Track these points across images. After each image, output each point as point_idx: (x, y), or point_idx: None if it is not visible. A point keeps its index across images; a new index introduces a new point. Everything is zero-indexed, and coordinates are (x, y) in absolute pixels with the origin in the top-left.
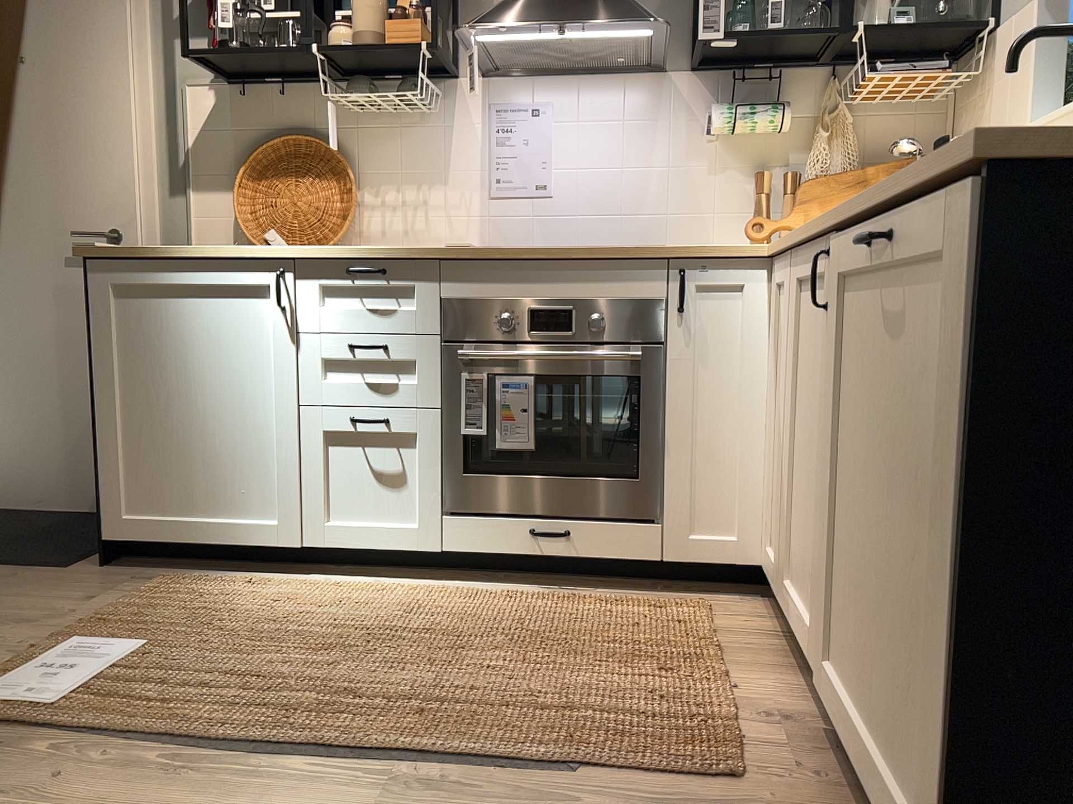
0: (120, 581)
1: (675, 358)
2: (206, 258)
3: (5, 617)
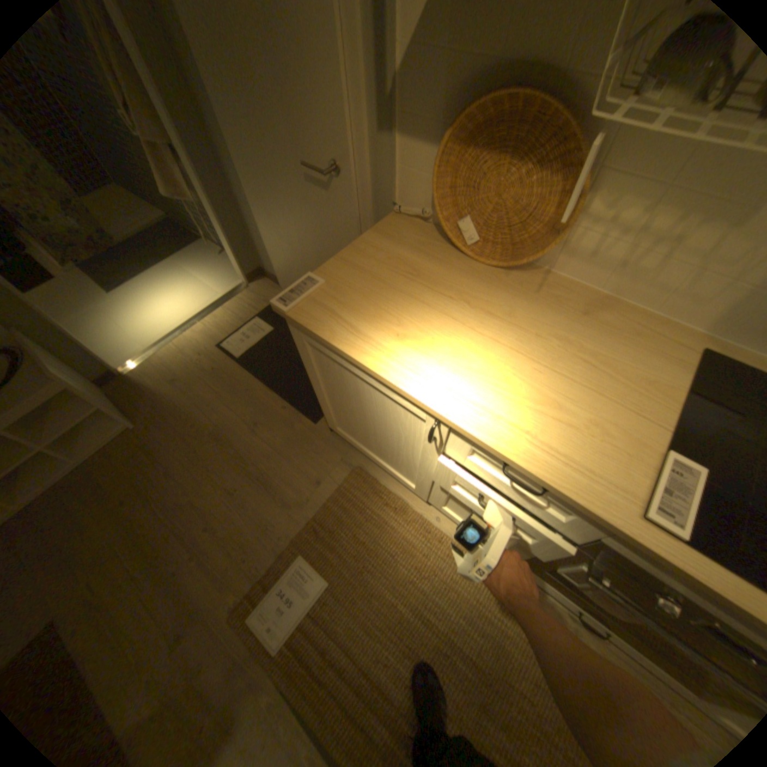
0: (335, 461)
1: None
2: (372, 375)
3: (279, 491)
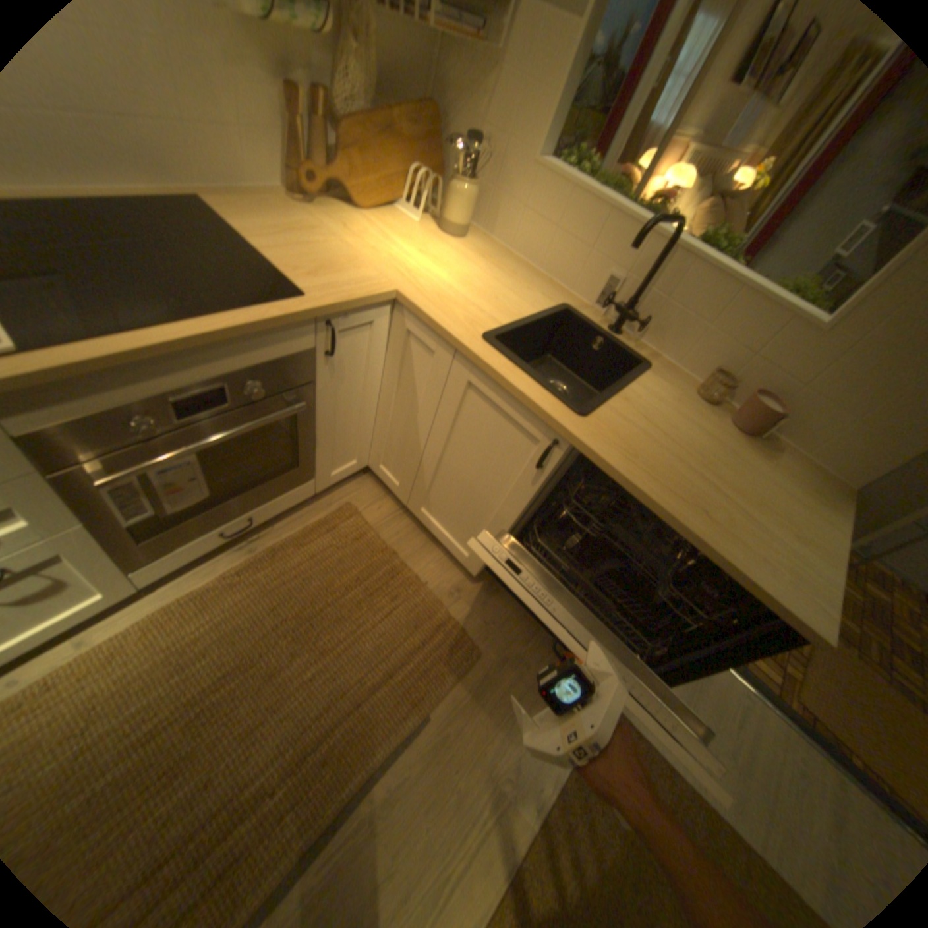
0: None
1: (322, 387)
2: None
3: None
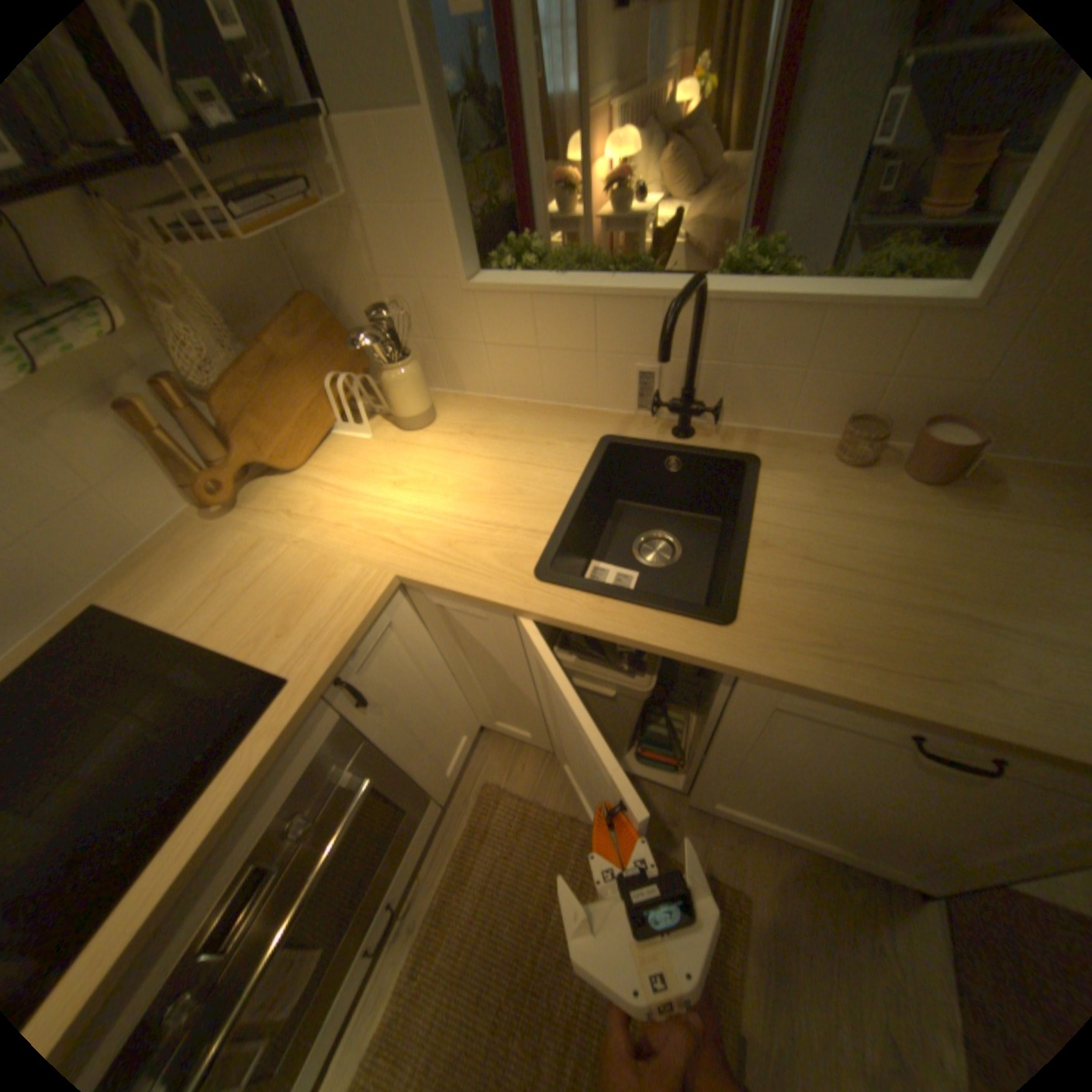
0: None
1: (374, 732)
2: None
3: None
